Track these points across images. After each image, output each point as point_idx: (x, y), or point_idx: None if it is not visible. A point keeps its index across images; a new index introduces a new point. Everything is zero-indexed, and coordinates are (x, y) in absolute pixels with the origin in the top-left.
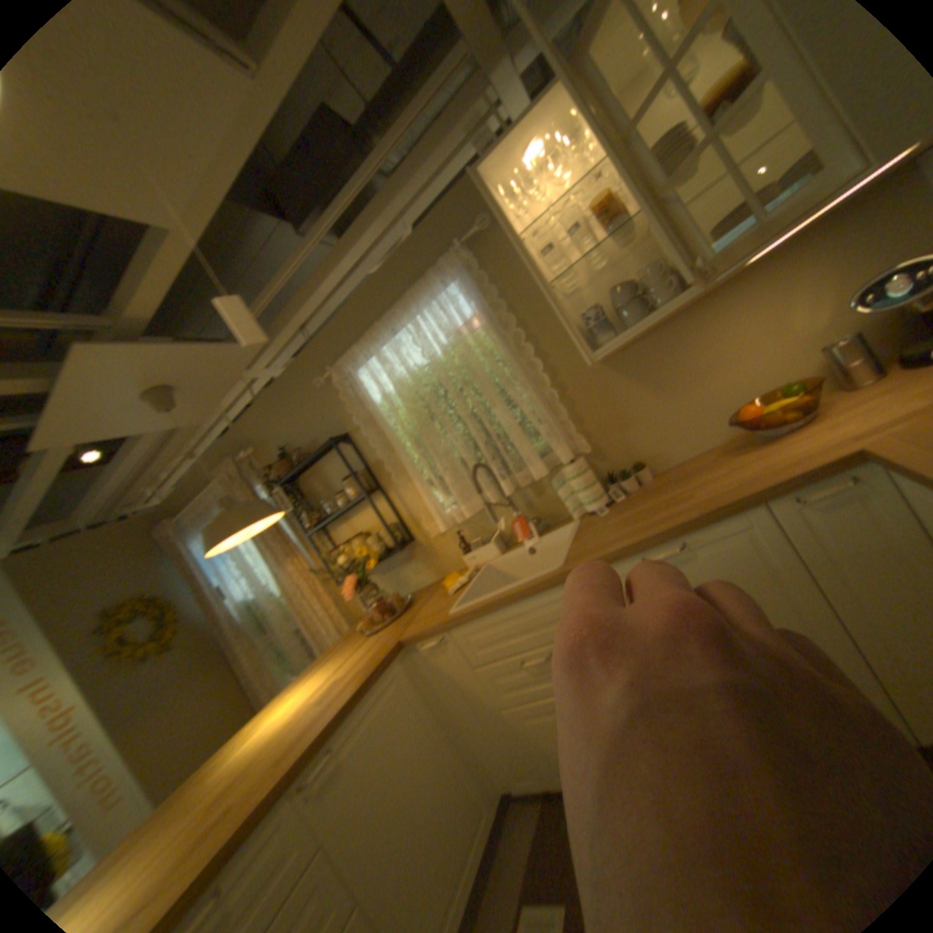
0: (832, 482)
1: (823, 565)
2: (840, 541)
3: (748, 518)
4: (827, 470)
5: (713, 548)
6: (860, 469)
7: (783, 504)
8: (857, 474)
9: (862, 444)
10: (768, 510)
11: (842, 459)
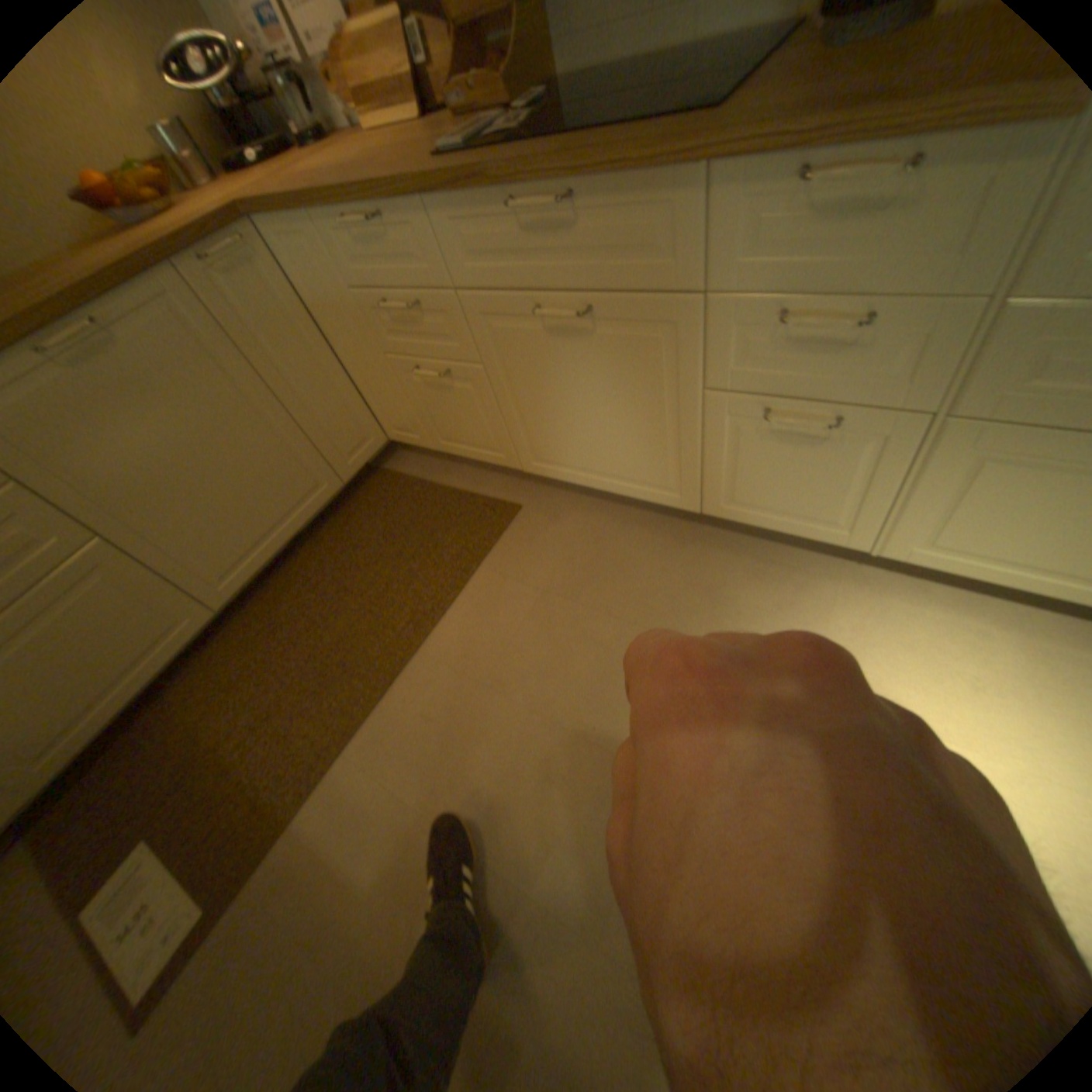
0: (218, 238)
1: (240, 335)
2: (244, 306)
3: (154, 279)
4: (210, 220)
5: (128, 324)
6: (236, 222)
7: (184, 262)
8: (235, 231)
9: (228, 200)
10: (171, 269)
11: (218, 211)
